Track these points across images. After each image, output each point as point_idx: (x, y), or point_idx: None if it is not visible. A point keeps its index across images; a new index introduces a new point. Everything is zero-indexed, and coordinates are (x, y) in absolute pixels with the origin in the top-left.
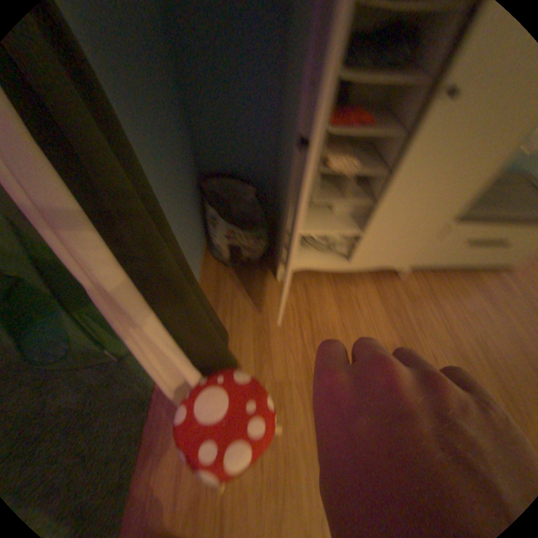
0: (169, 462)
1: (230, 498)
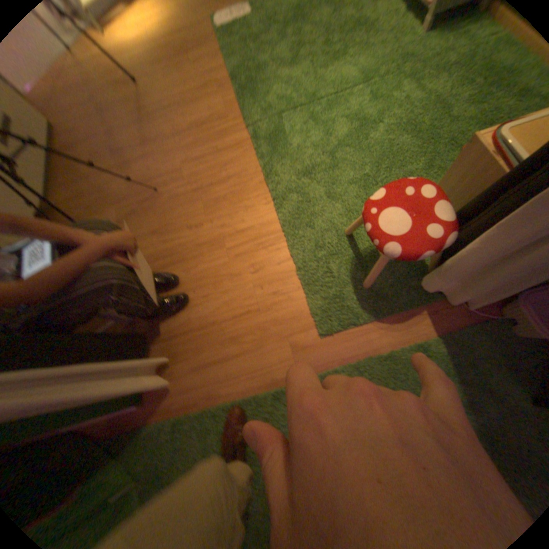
0: (209, 376)
1: (223, 315)
